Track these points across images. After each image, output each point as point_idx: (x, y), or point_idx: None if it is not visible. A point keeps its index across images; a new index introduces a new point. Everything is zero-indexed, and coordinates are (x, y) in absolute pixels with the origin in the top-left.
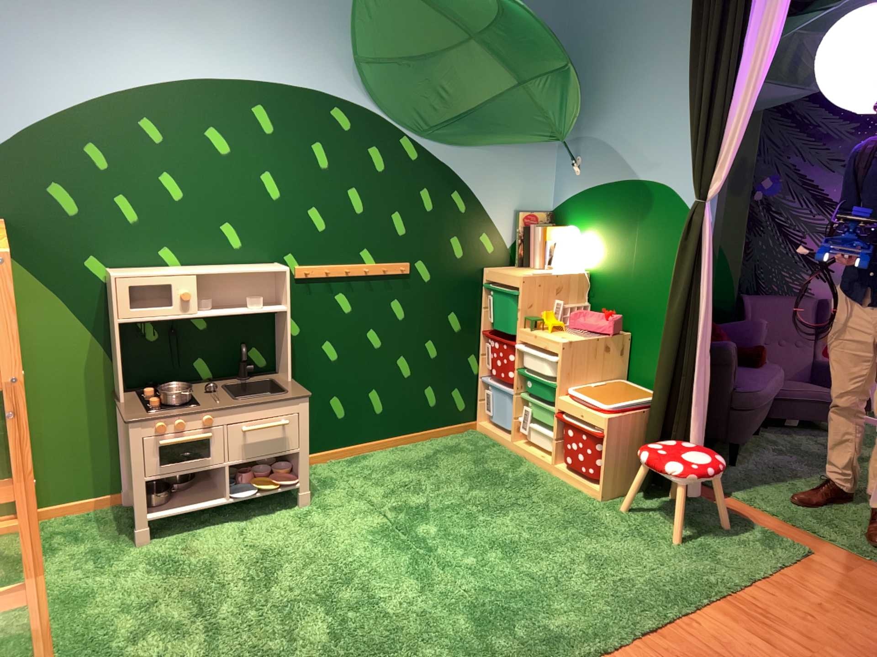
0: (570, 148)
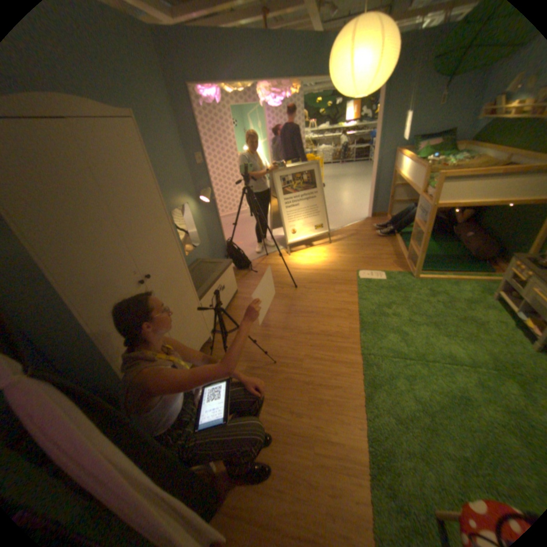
0: None
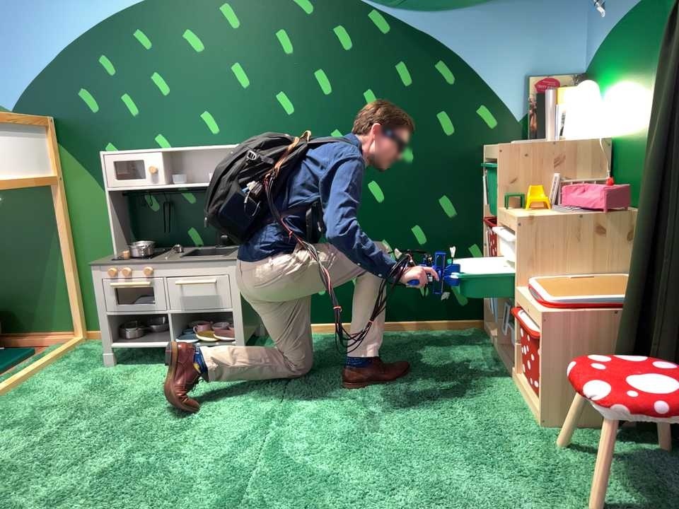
0: None
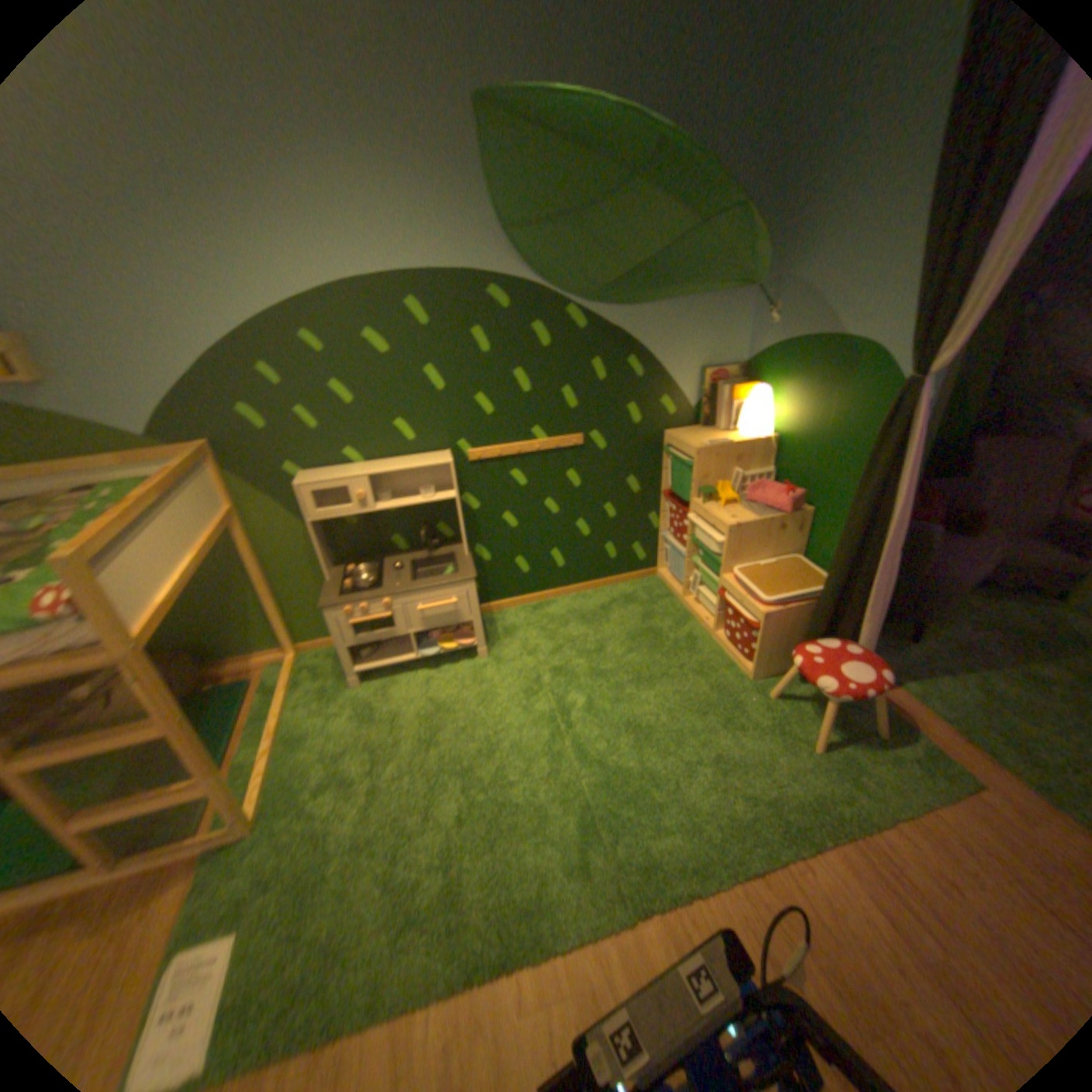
0: (774, 286)
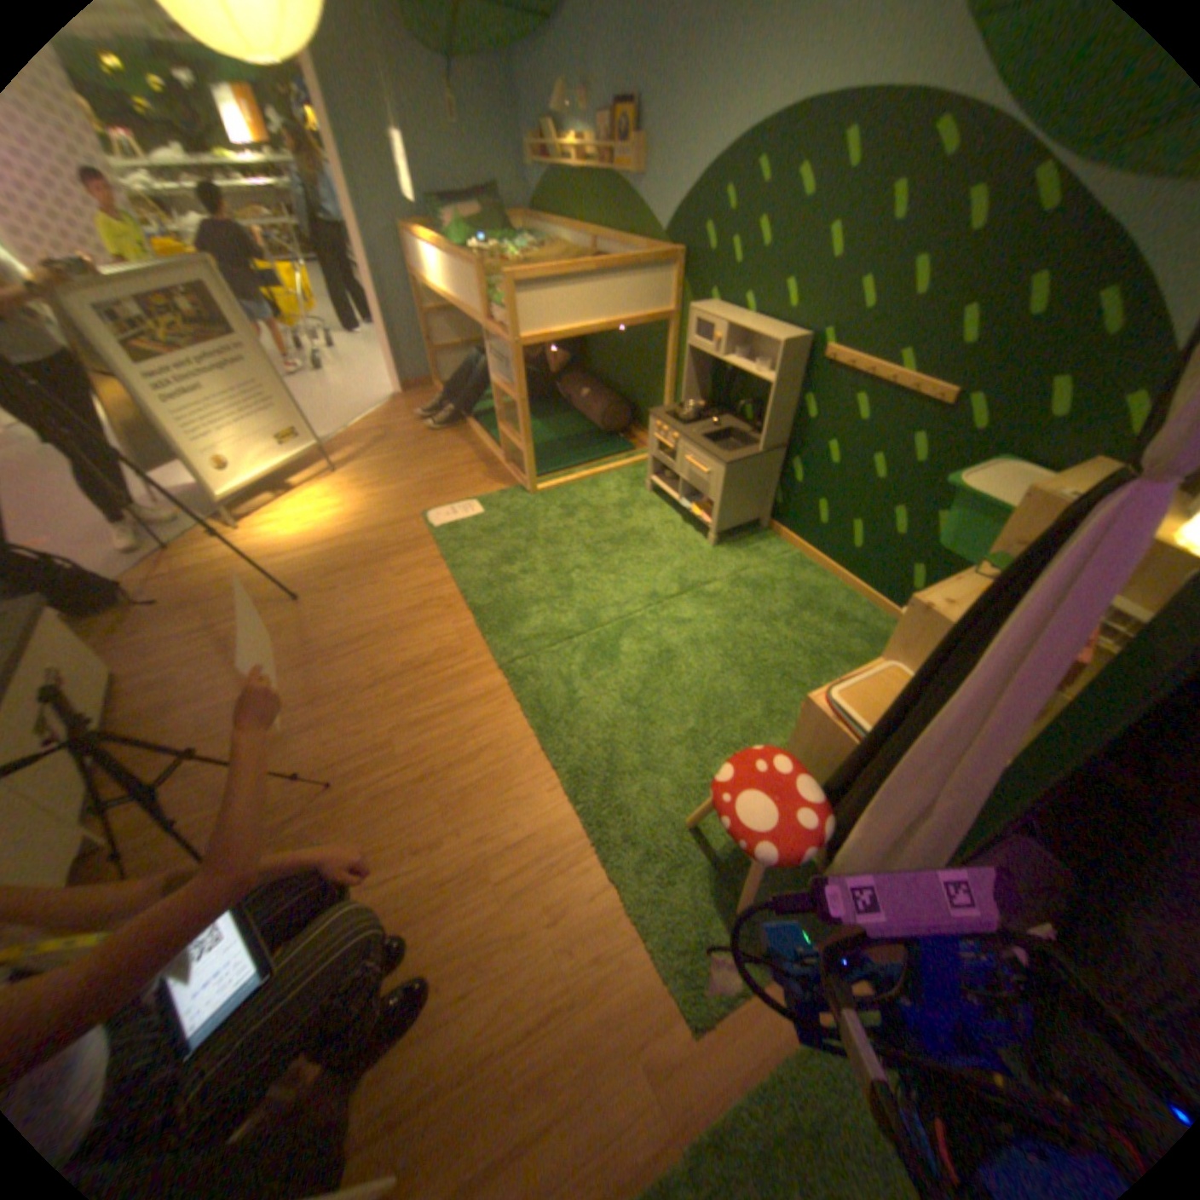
0: None
